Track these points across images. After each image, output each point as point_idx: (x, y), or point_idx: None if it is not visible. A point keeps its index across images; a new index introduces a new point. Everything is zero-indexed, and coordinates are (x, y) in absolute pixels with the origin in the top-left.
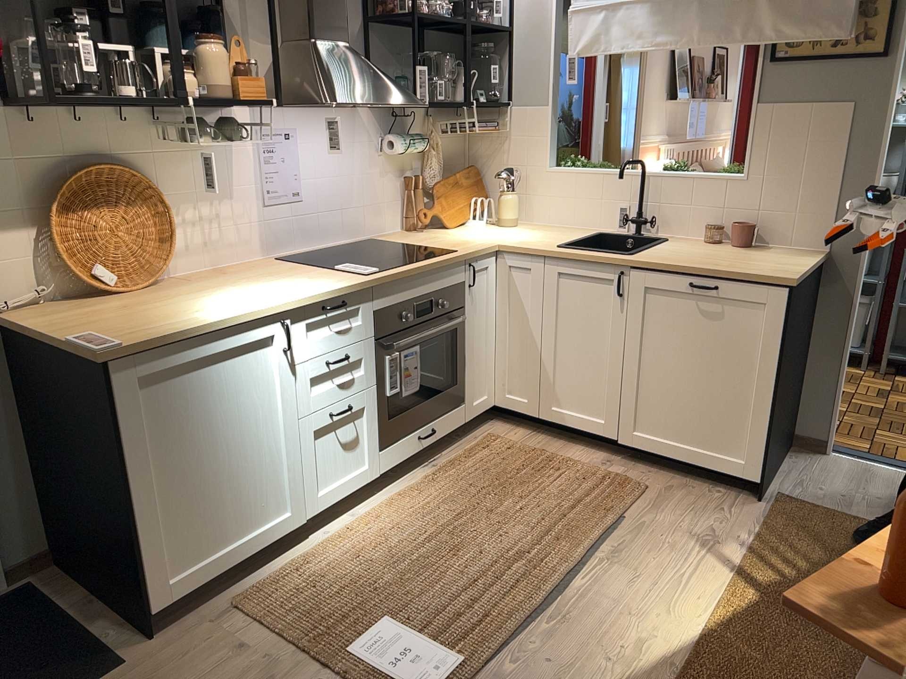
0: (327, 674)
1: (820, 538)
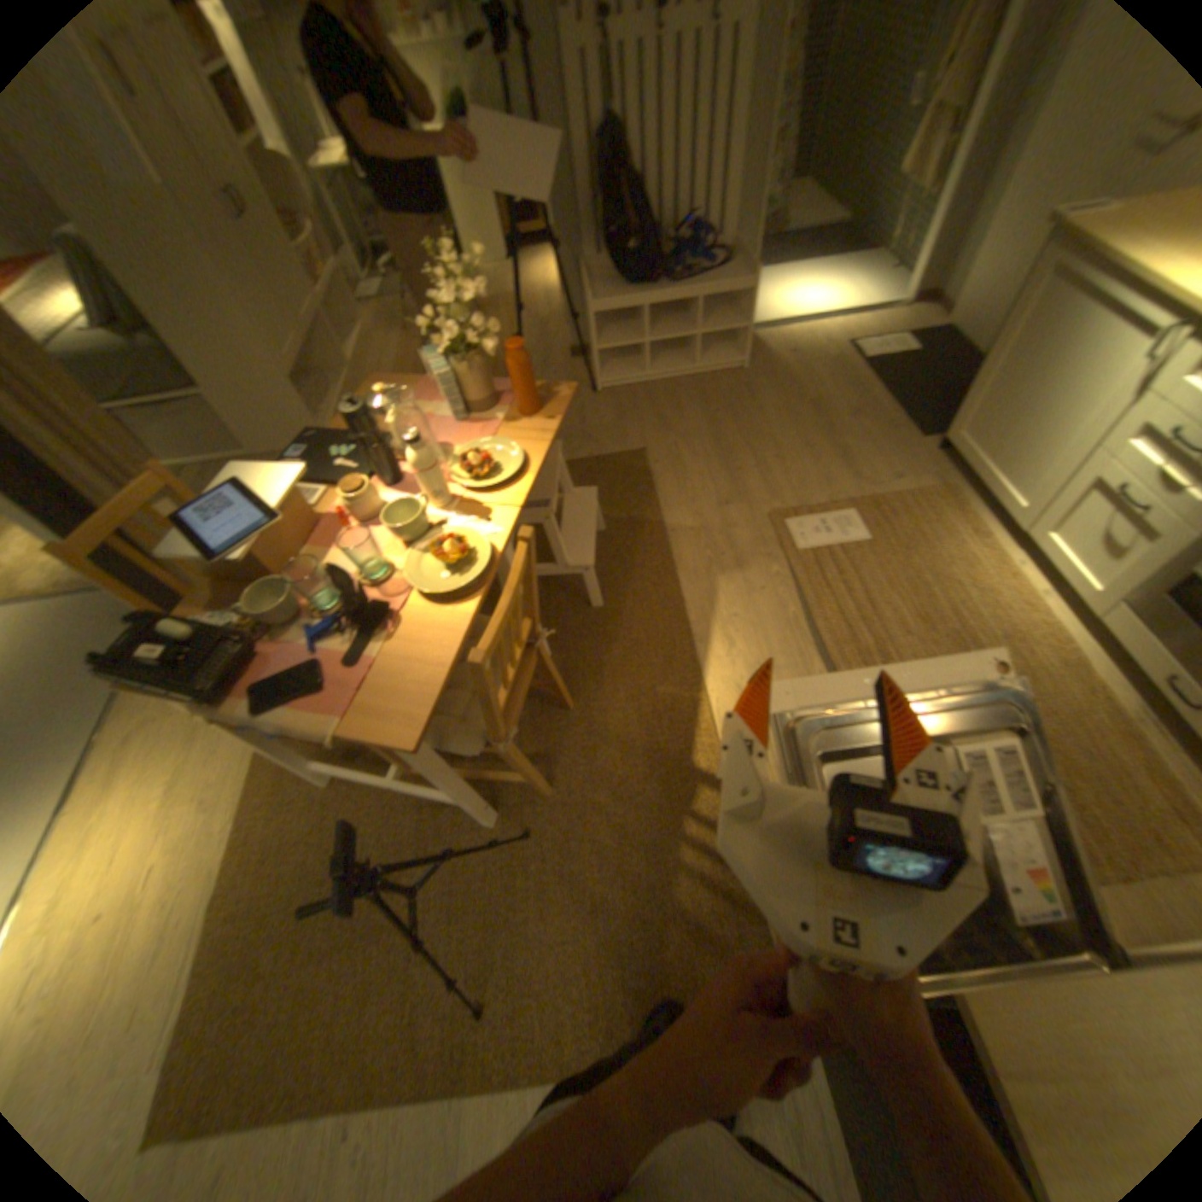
0: (844, 499)
1: (696, 938)
